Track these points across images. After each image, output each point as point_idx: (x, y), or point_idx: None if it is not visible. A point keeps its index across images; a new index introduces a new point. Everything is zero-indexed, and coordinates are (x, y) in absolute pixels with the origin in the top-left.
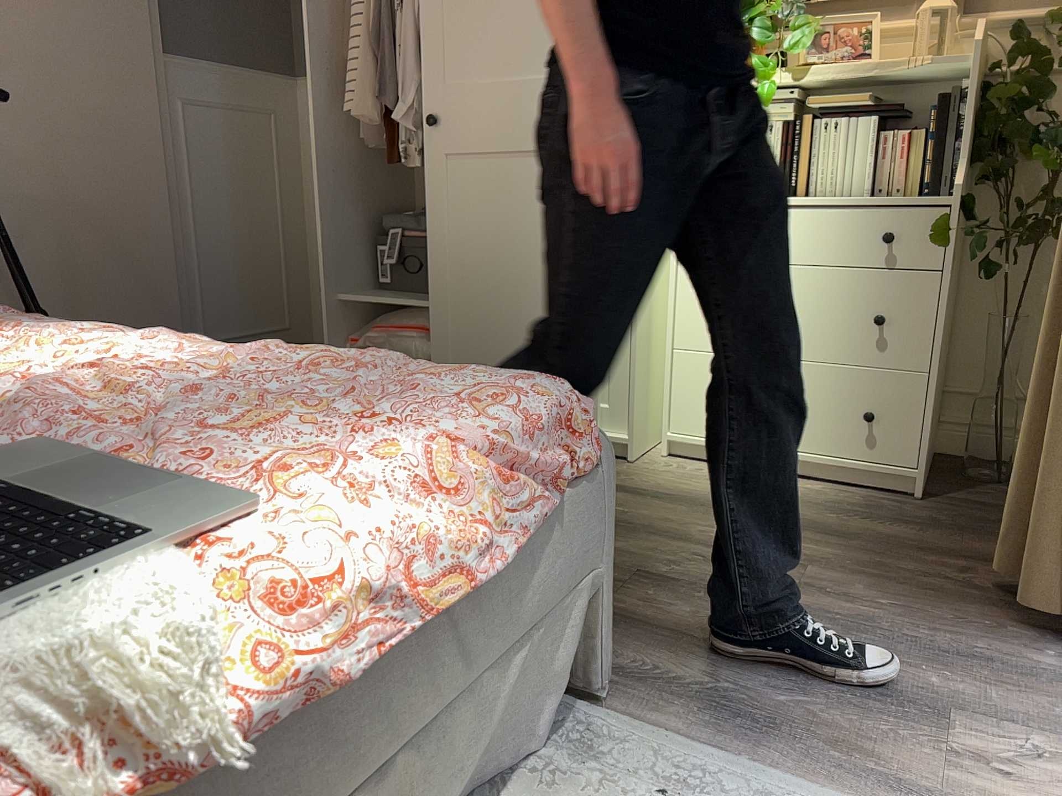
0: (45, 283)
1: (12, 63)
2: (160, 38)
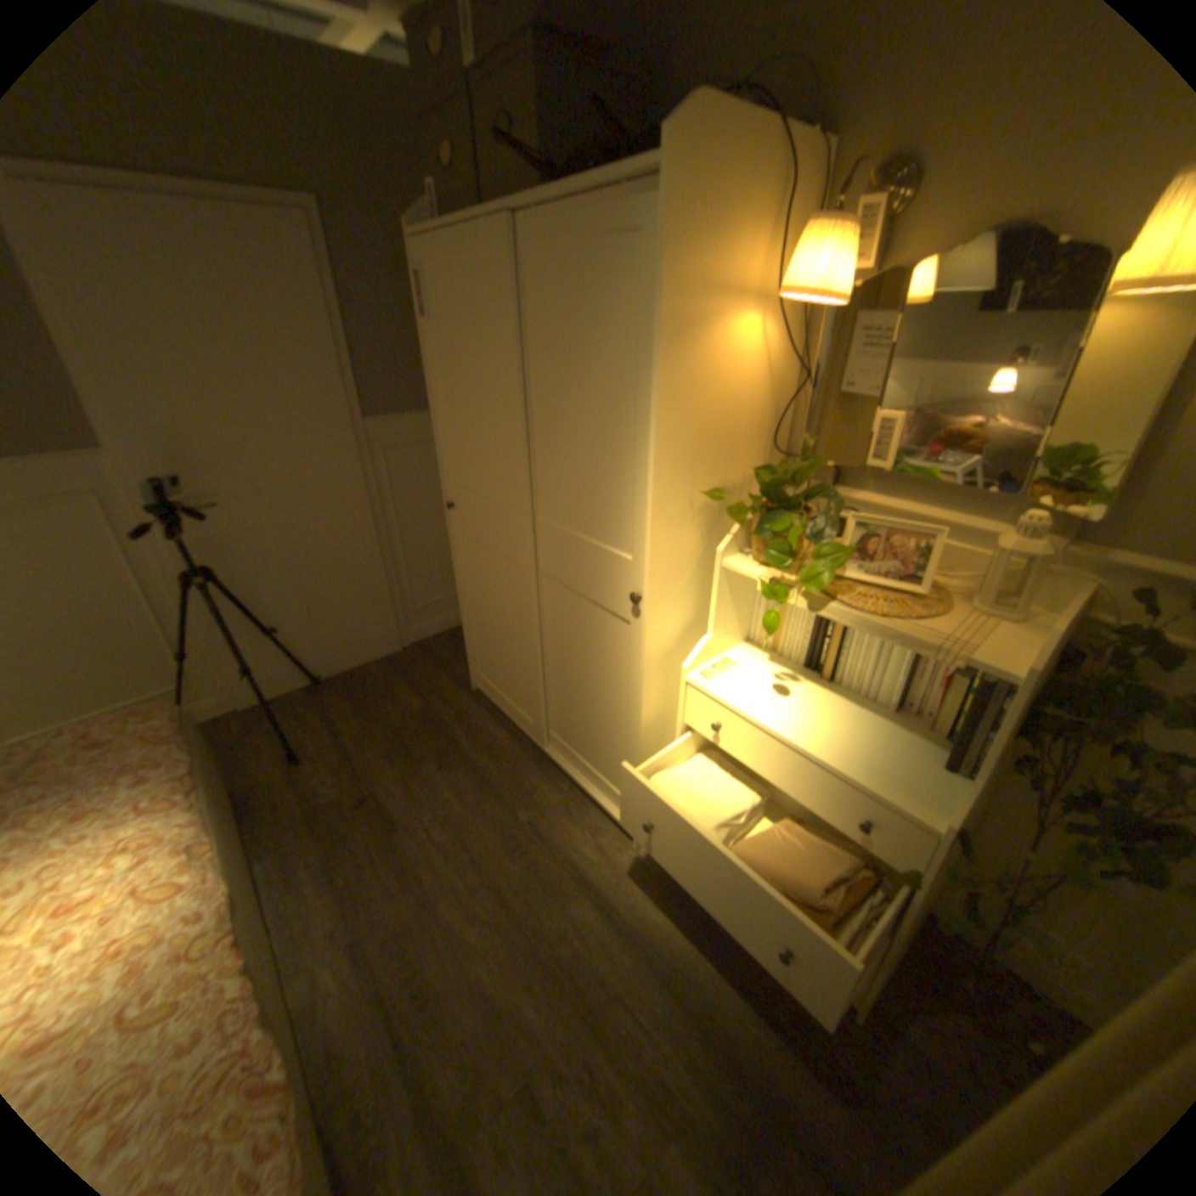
0: (279, 601)
1: (230, 460)
2: (354, 407)
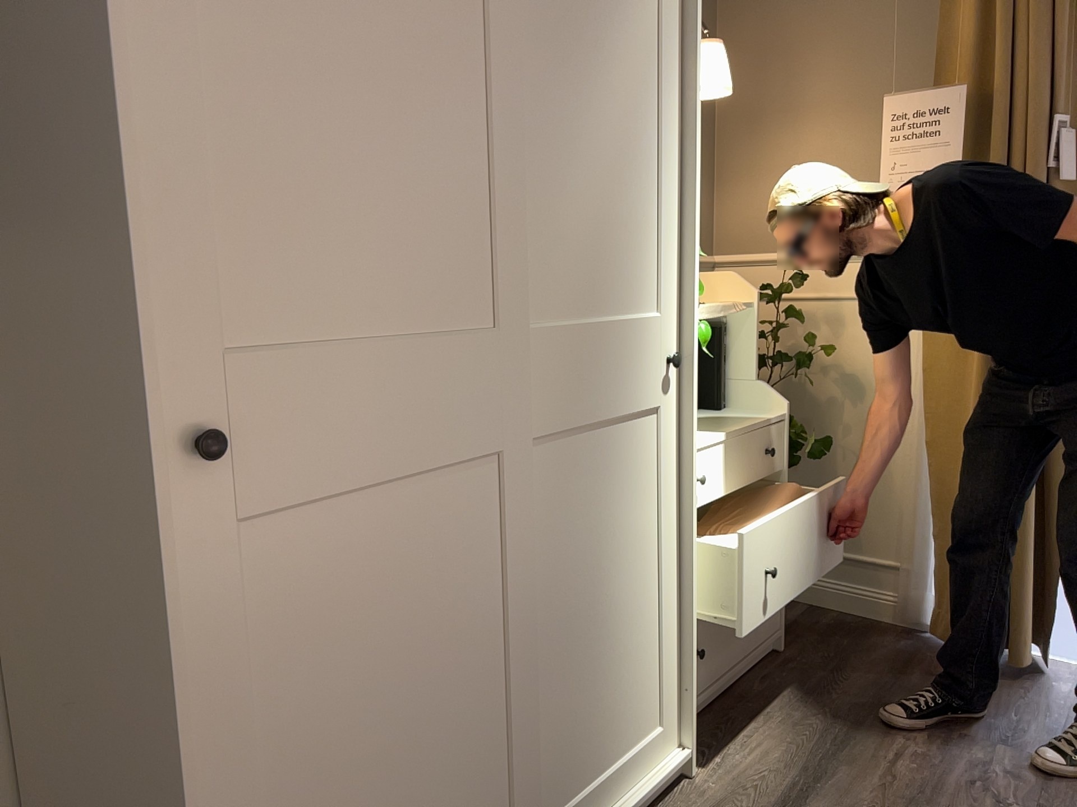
0: None
1: None
2: None
